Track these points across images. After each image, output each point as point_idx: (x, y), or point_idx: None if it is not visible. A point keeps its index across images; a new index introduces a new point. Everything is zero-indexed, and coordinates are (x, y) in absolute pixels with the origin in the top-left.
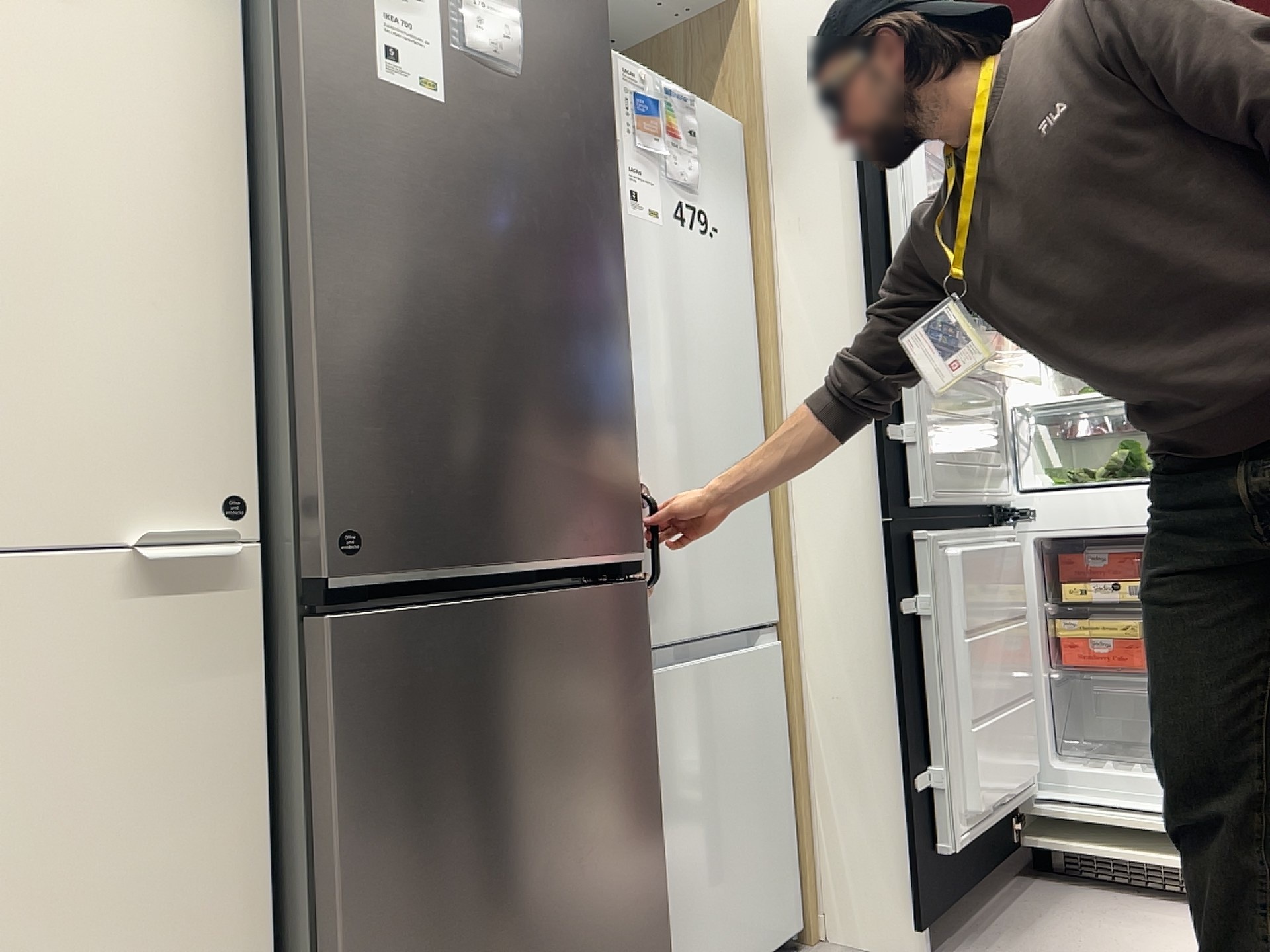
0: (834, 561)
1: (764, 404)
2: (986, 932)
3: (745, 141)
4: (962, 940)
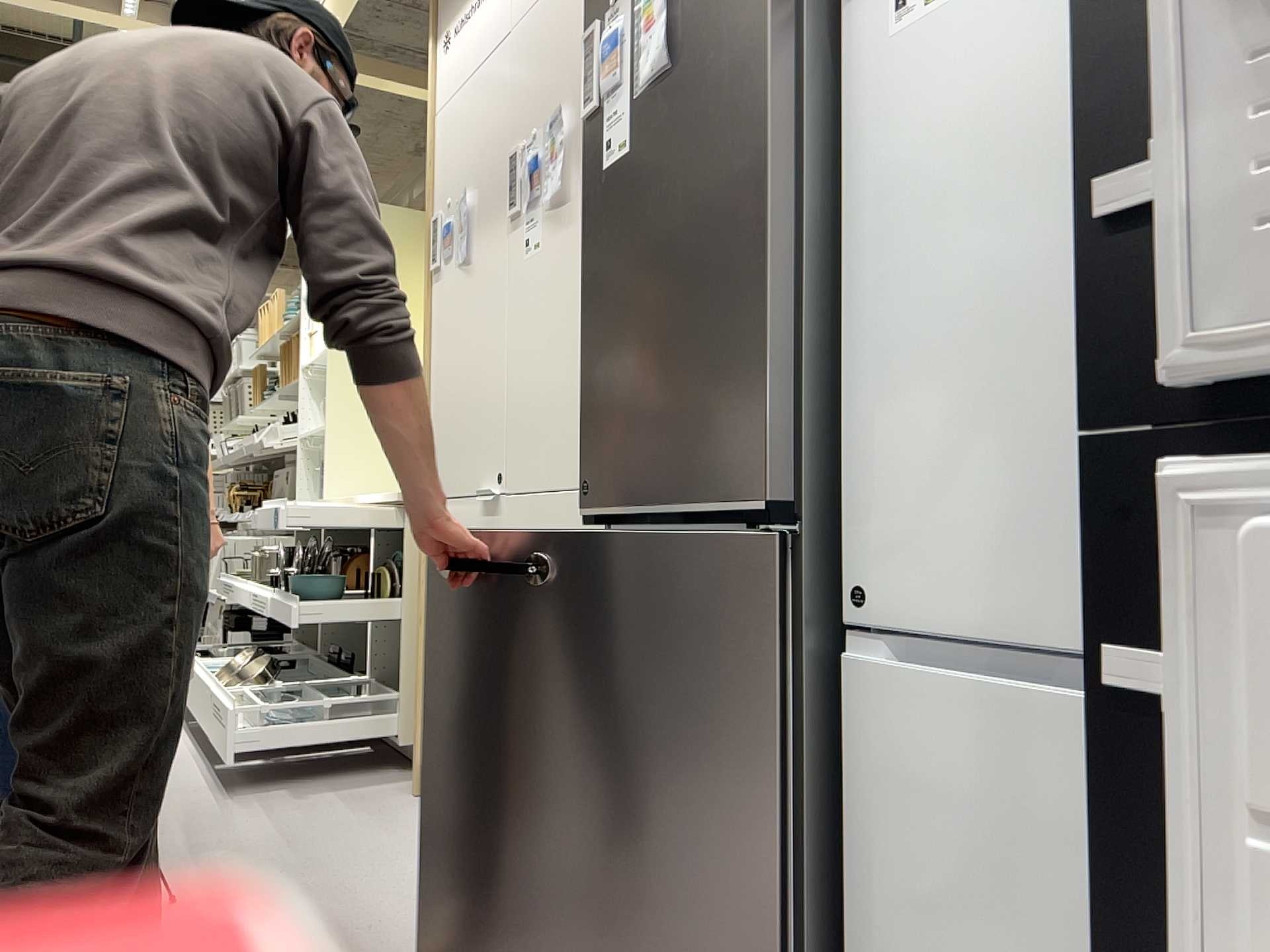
0: None
1: None
2: None
3: None
4: None
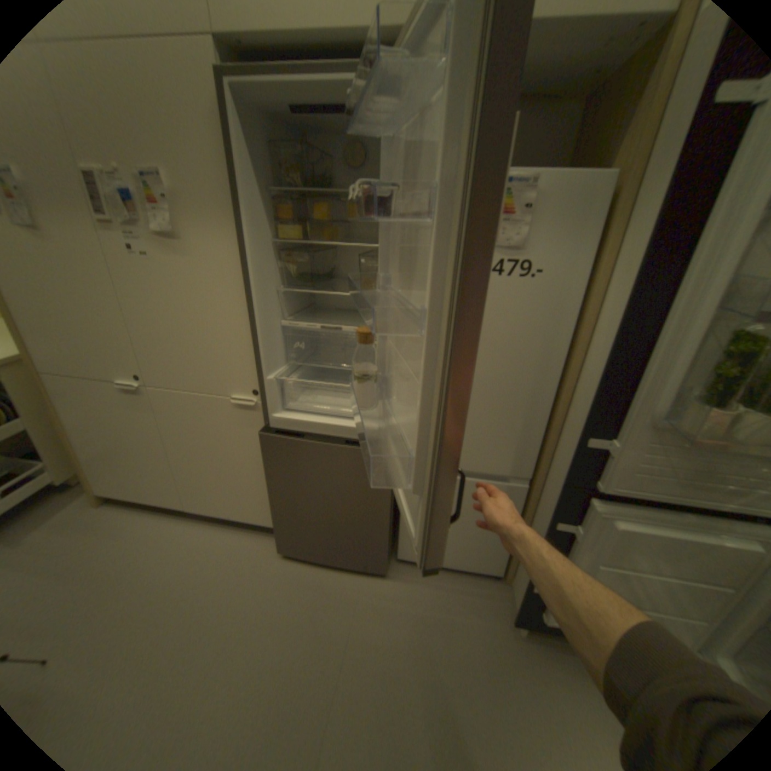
0: (559, 474)
1: (565, 374)
2: (573, 658)
3: (623, 182)
4: (555, 648)
